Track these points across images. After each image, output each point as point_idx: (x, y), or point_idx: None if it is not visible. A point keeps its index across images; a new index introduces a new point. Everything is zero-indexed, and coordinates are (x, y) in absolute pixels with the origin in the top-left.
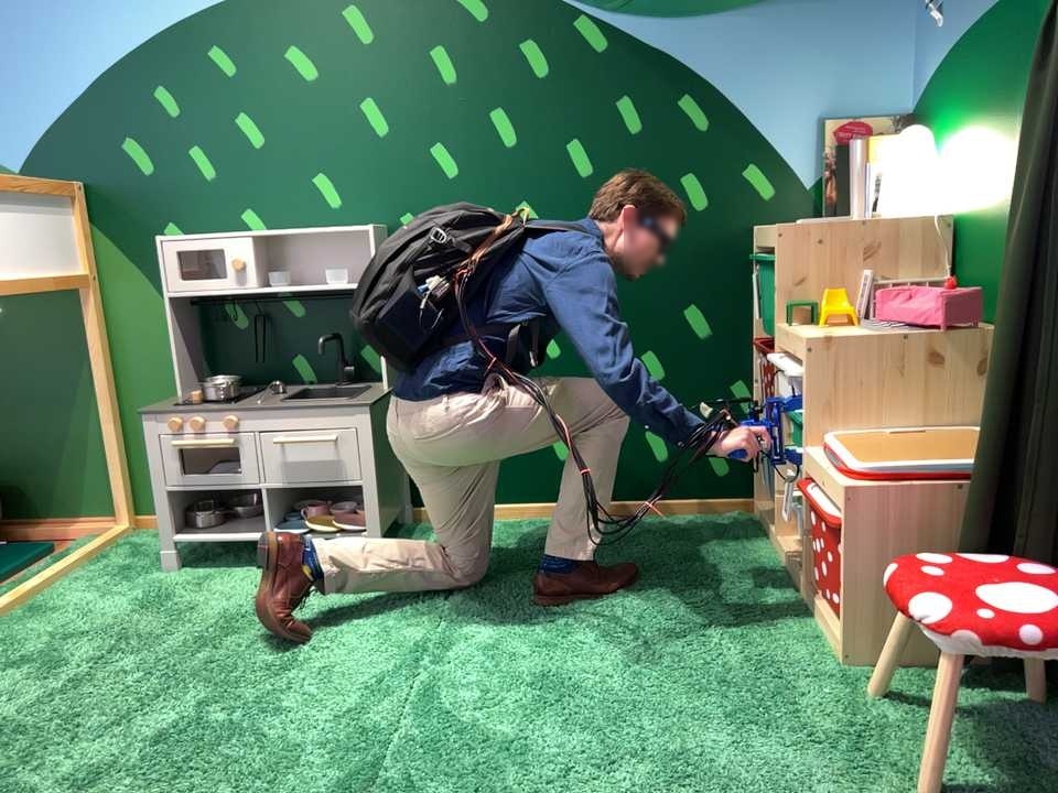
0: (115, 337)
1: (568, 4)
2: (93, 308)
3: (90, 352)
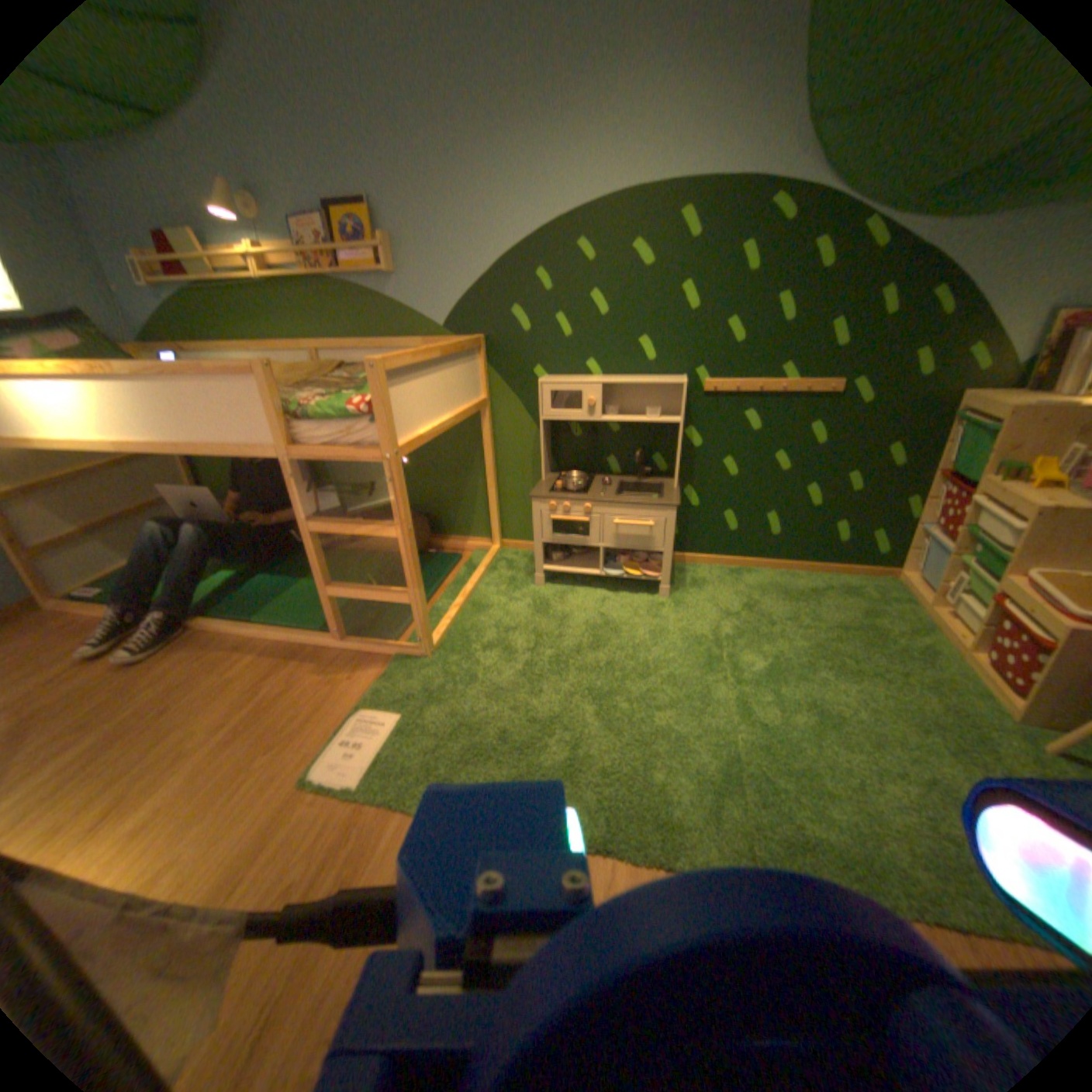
0: (494, 435)
1: (861, 204)
2: (485, 418)
3: (482, 445)
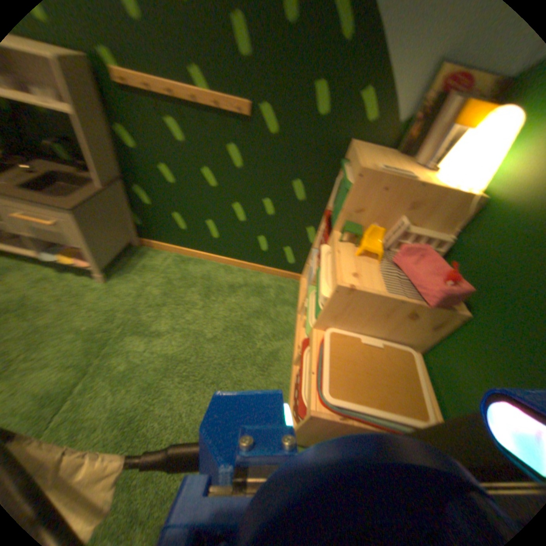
0: None
1: None
2: None
3: None
